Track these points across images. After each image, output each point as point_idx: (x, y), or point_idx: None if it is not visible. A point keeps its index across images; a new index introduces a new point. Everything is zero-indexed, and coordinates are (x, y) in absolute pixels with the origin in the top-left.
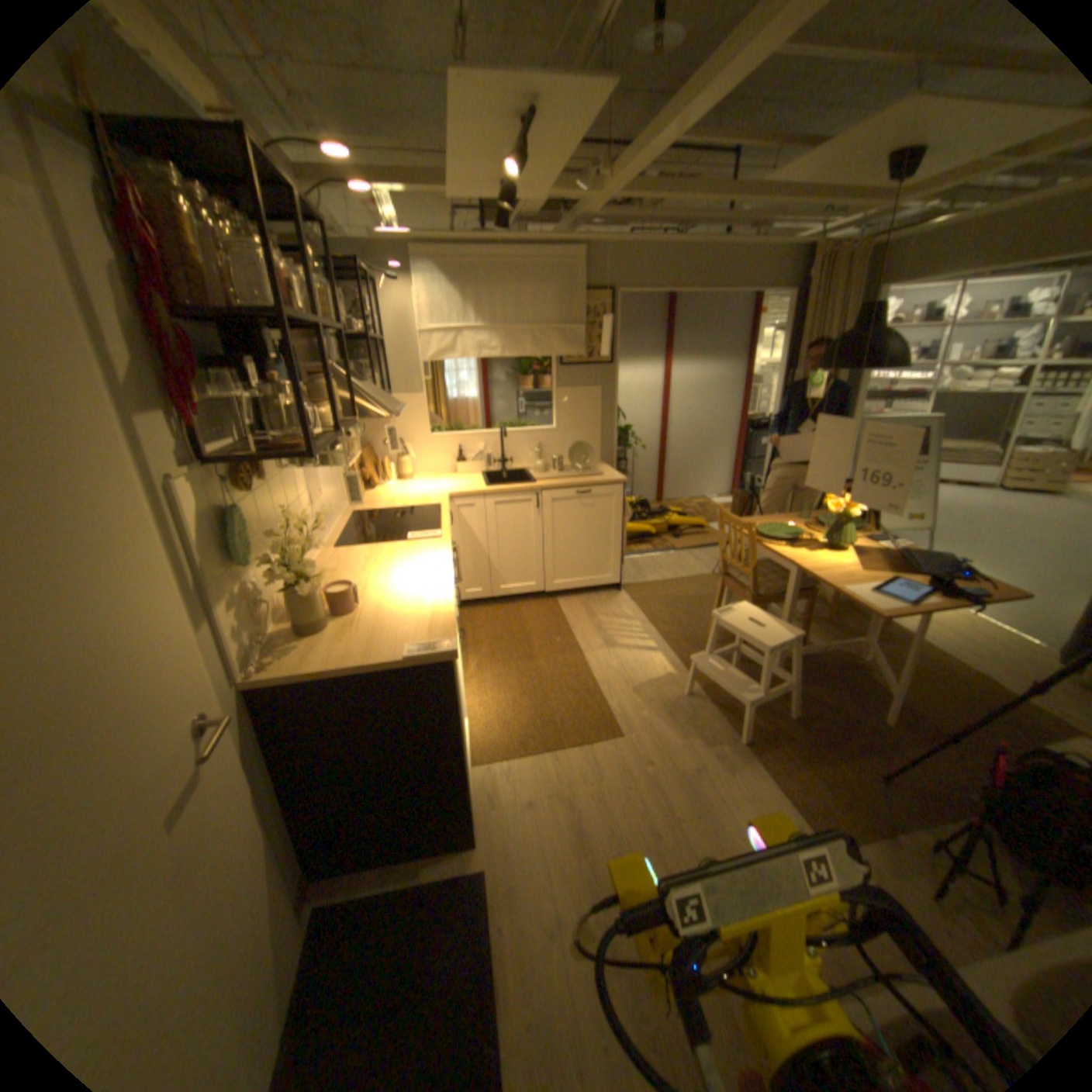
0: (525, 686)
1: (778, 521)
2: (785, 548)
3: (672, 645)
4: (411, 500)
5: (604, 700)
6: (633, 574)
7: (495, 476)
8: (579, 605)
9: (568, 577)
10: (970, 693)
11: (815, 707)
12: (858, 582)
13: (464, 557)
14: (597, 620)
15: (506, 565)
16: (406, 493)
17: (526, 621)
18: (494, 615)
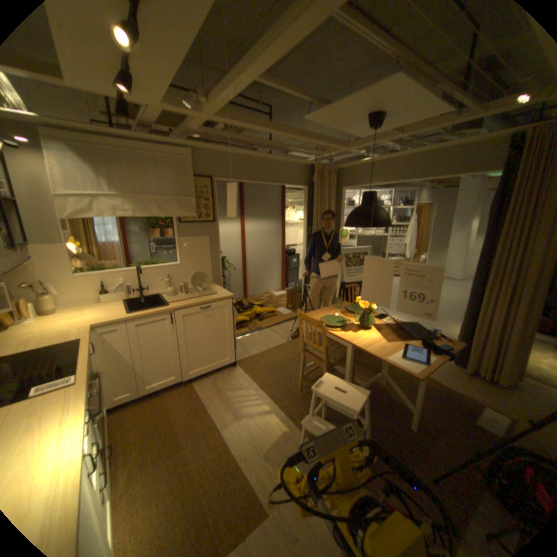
0: (175, 489)
1: (327, 312)
2: (341, 333)
3: (279, 404)
4: (47, 337)
5: (244, 479)
6: (242, 351)
7: (135, 301)
8: (210, 385)
9: (199, 366)
10: (433, 394)
11: (375, 431)
12: (391, 352)
13: (110, 372)
14: (225, 396)
15: (149, 370)
16: (44, 330)
17: (170, 412)
18: (141, 413)
